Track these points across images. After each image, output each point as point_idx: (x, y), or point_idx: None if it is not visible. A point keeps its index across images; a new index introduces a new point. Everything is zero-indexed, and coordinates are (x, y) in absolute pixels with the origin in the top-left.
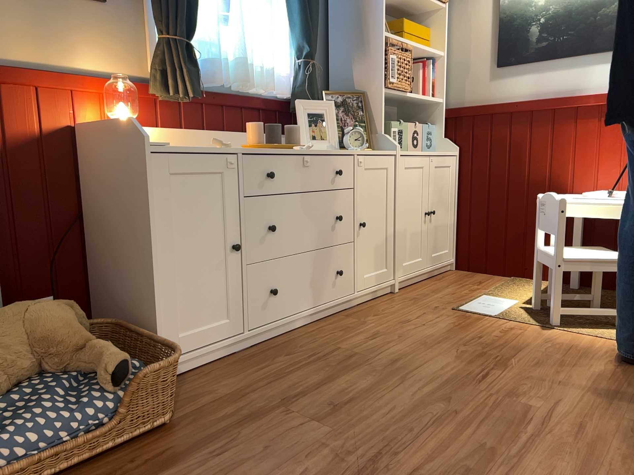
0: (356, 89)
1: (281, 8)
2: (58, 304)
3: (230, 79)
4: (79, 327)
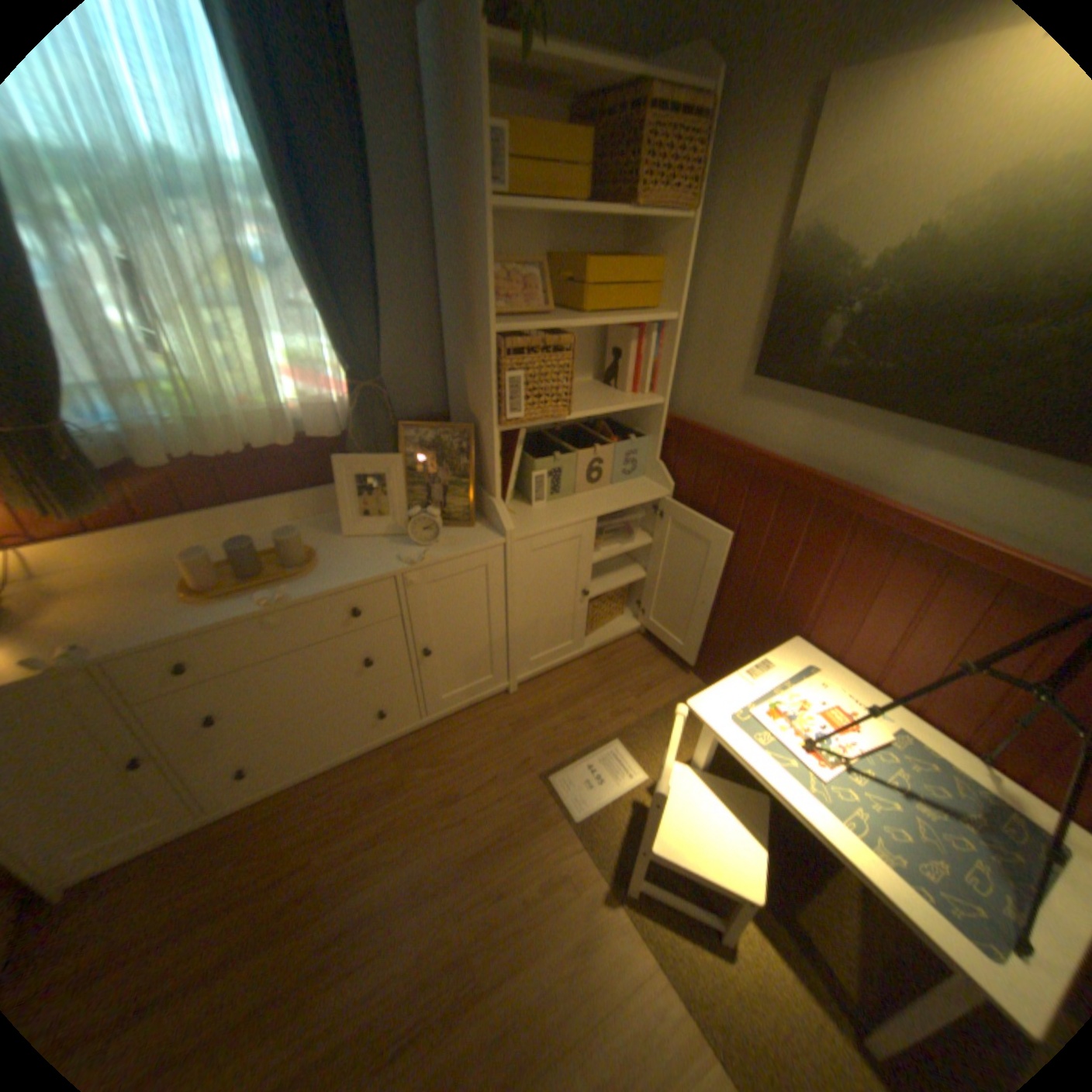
0: (471, 410)
1: (295, 283)
2: None
3: (200, 440)
4: None
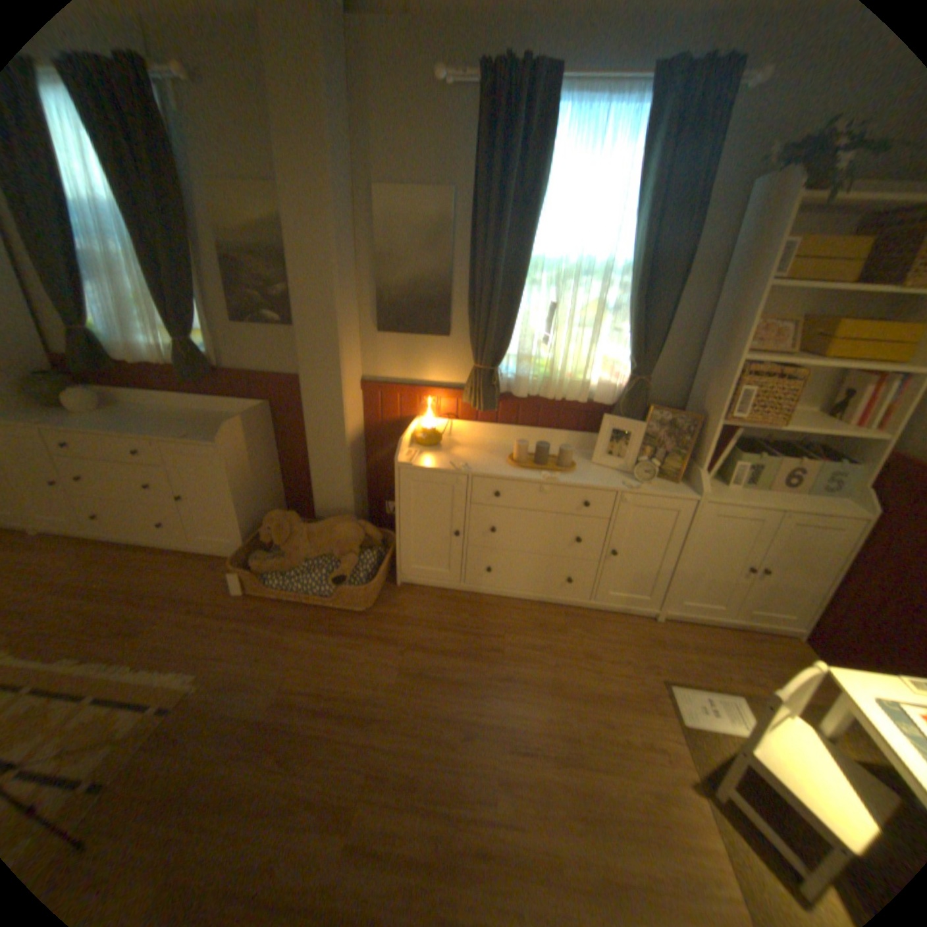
0: (704, 408)
1: (623, 319)
2: (355, 525)
3: (541, 390)
4: (357, 541)
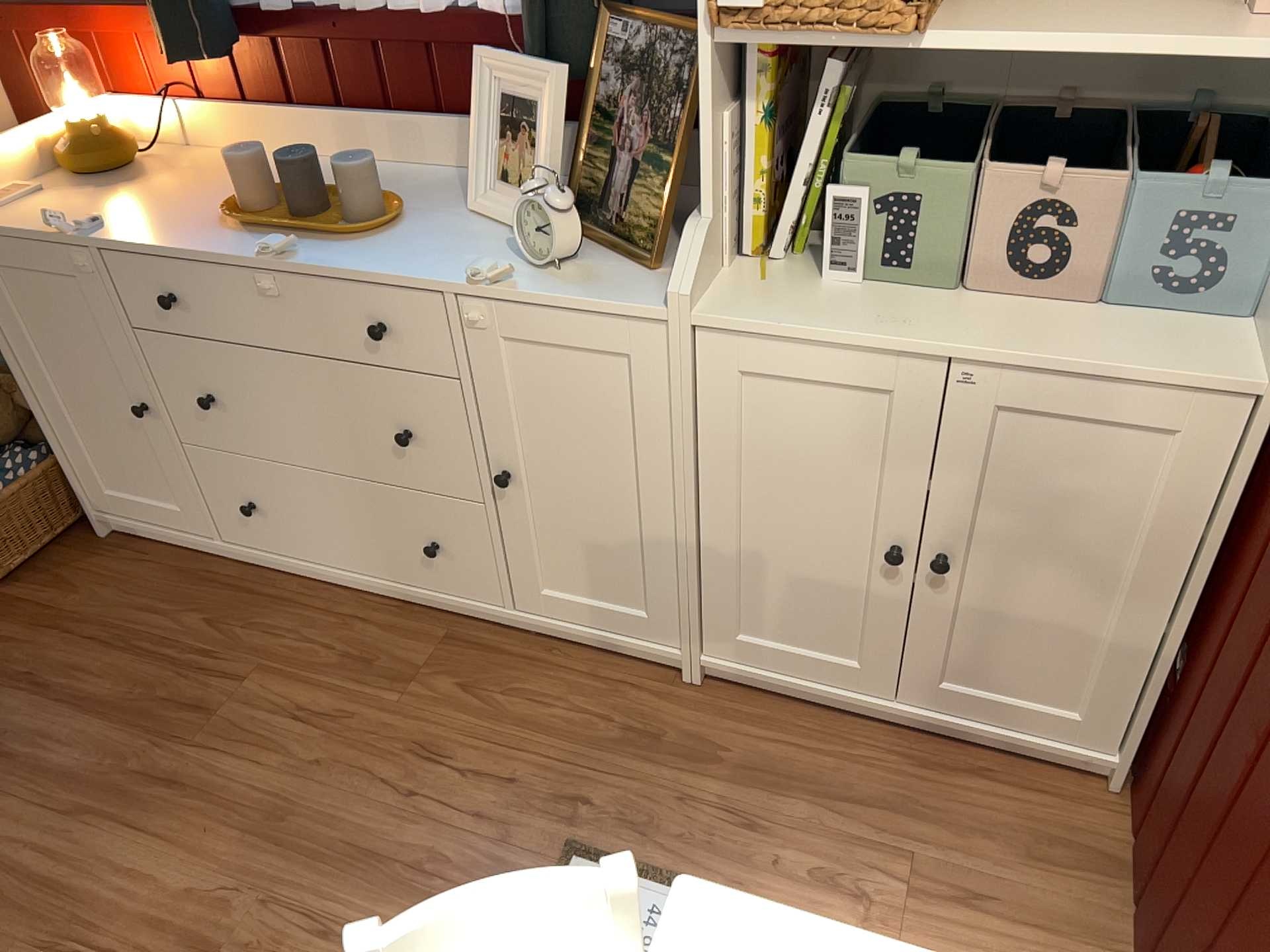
0: None
1: None
2: None
3: None
4: None
